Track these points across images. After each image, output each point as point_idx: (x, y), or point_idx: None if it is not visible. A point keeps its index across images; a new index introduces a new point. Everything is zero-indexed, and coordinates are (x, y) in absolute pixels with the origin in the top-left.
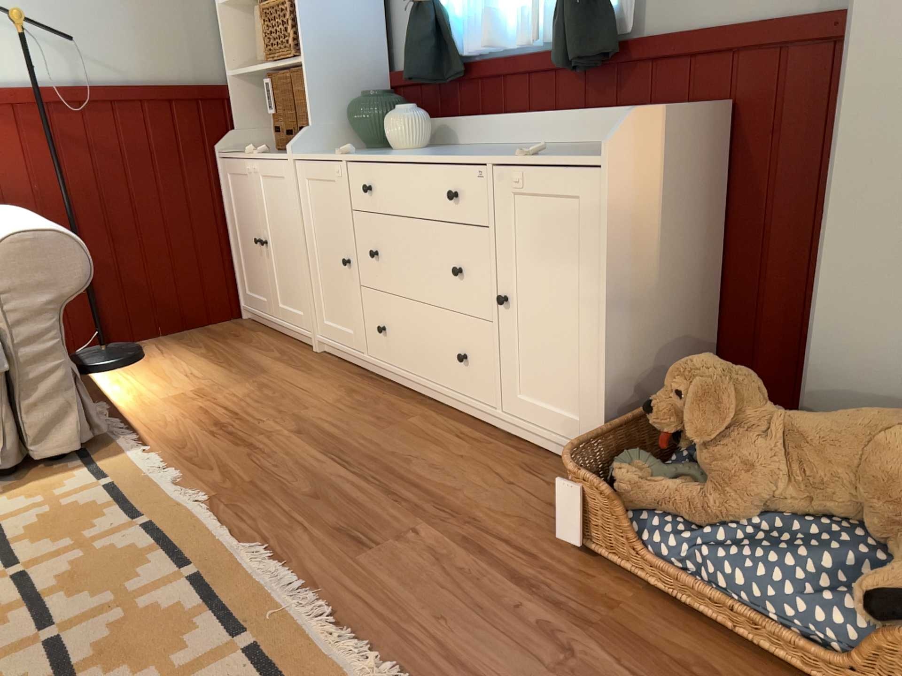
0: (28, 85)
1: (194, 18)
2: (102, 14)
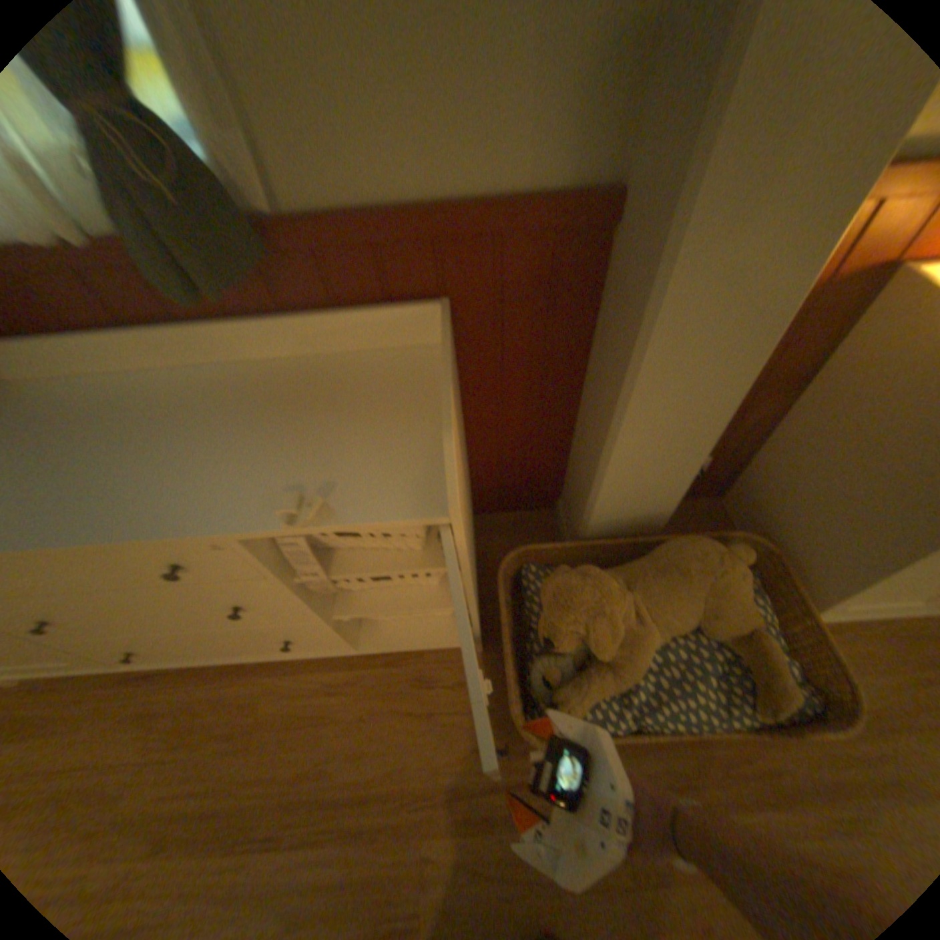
0: None
1: None
2: None
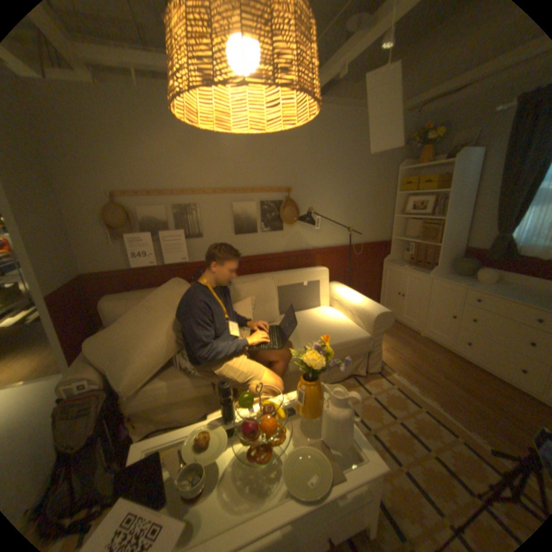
0: (341, 244)
1: (385, 220)
2: (363, 222)
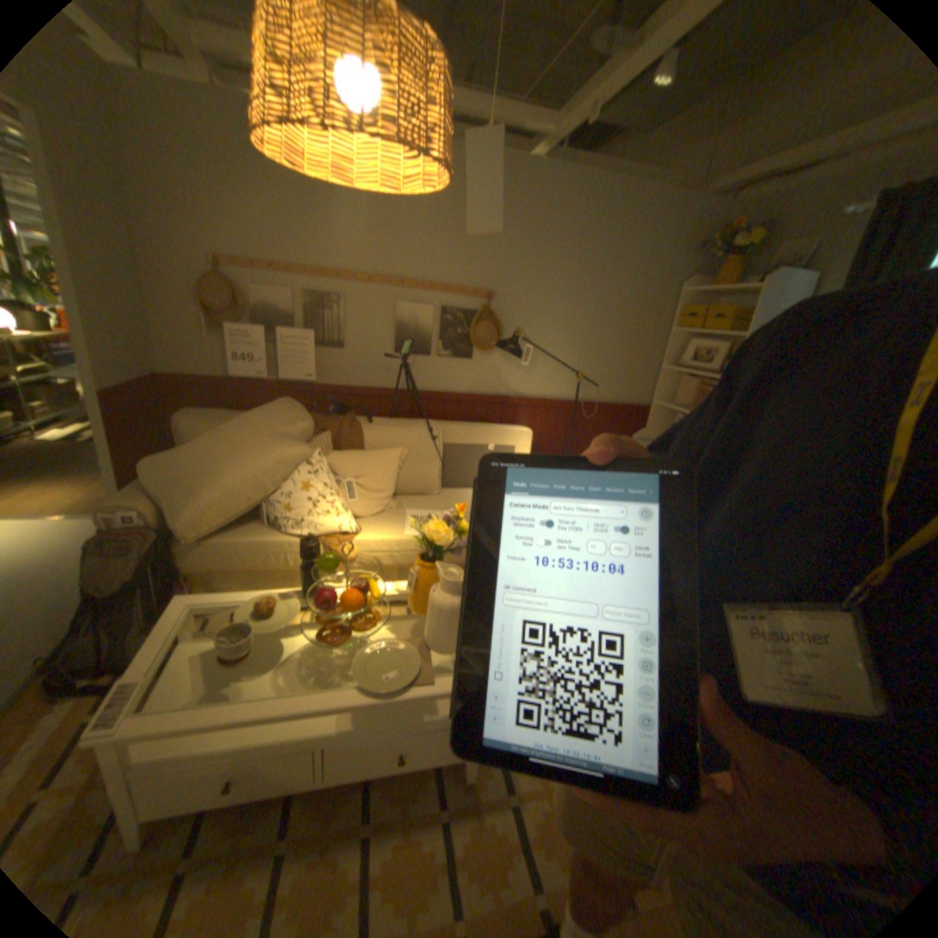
0: (565, 396)
1: (647, 370)
2: (607, 366)
